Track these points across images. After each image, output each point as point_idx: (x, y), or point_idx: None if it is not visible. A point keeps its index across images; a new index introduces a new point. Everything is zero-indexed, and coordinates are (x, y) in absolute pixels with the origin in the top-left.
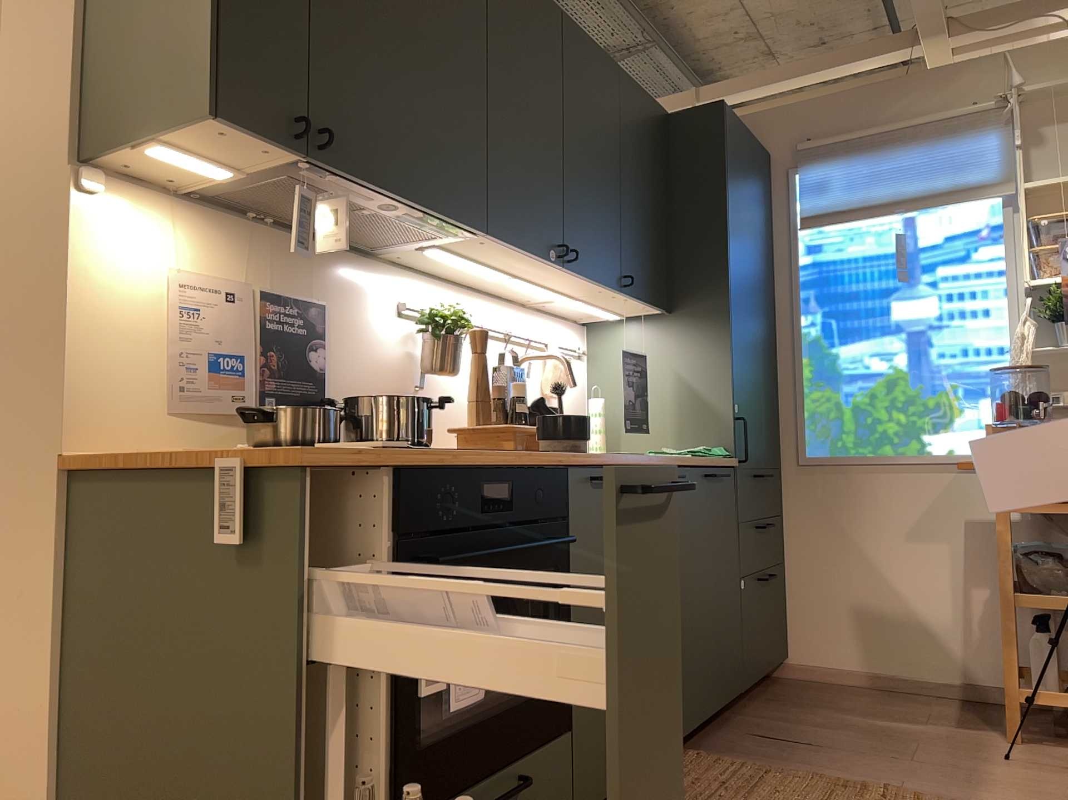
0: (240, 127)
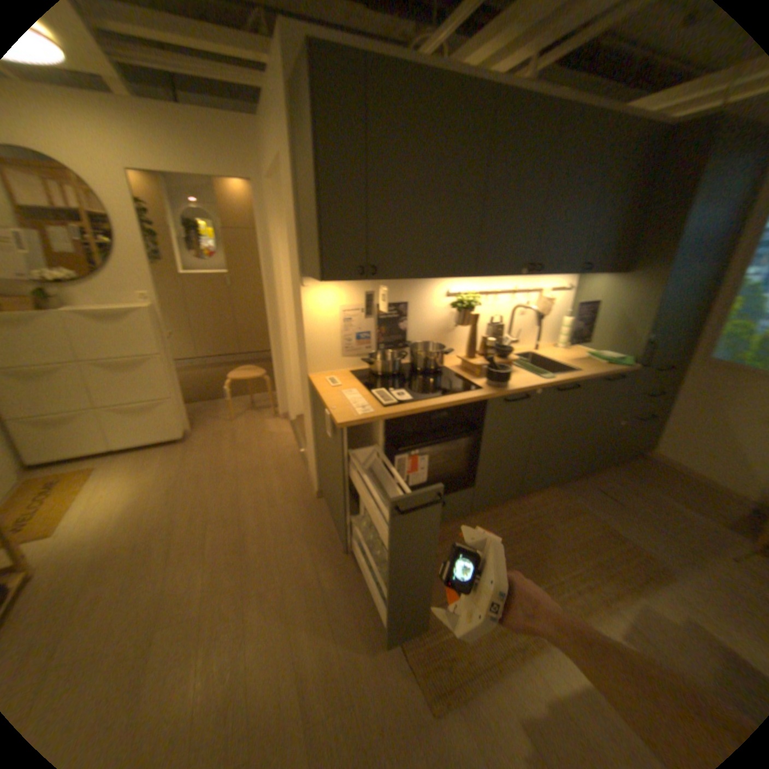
0: (335, 279)
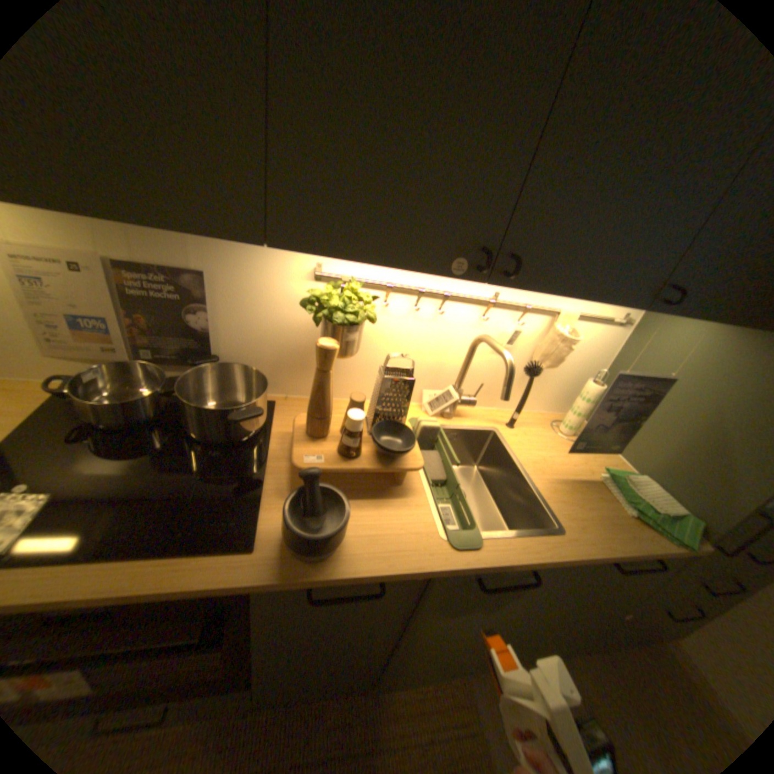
0: None
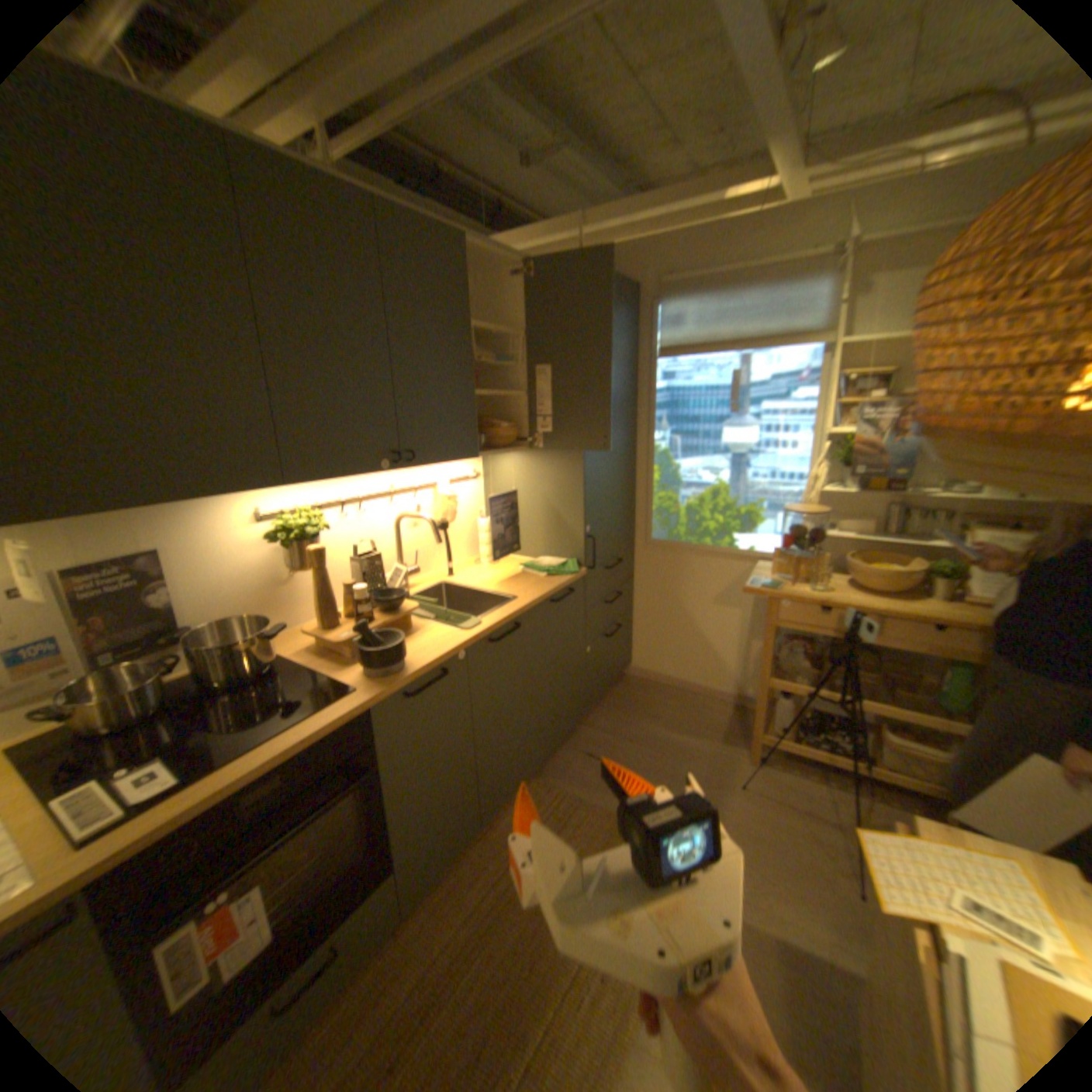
0: None
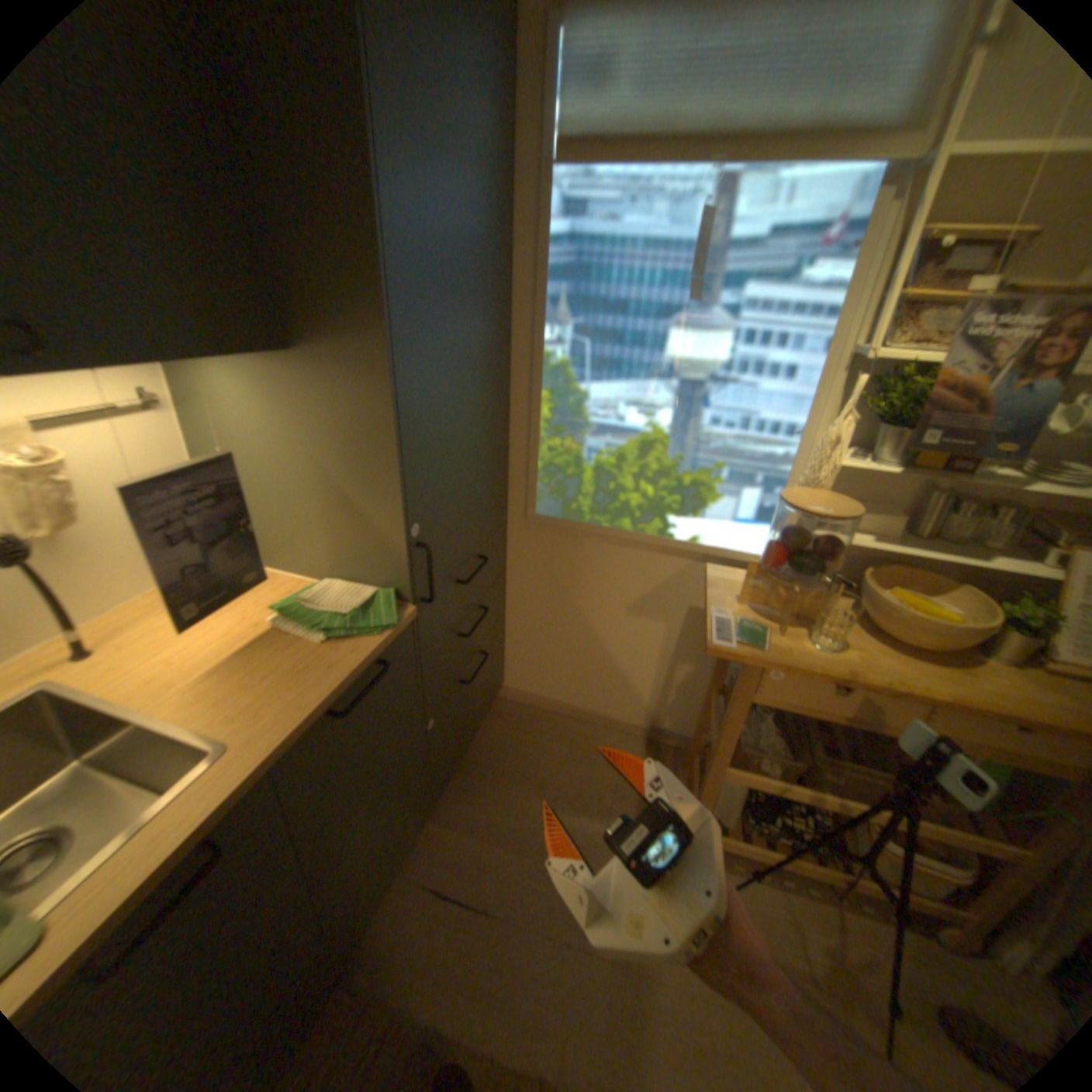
0: None
